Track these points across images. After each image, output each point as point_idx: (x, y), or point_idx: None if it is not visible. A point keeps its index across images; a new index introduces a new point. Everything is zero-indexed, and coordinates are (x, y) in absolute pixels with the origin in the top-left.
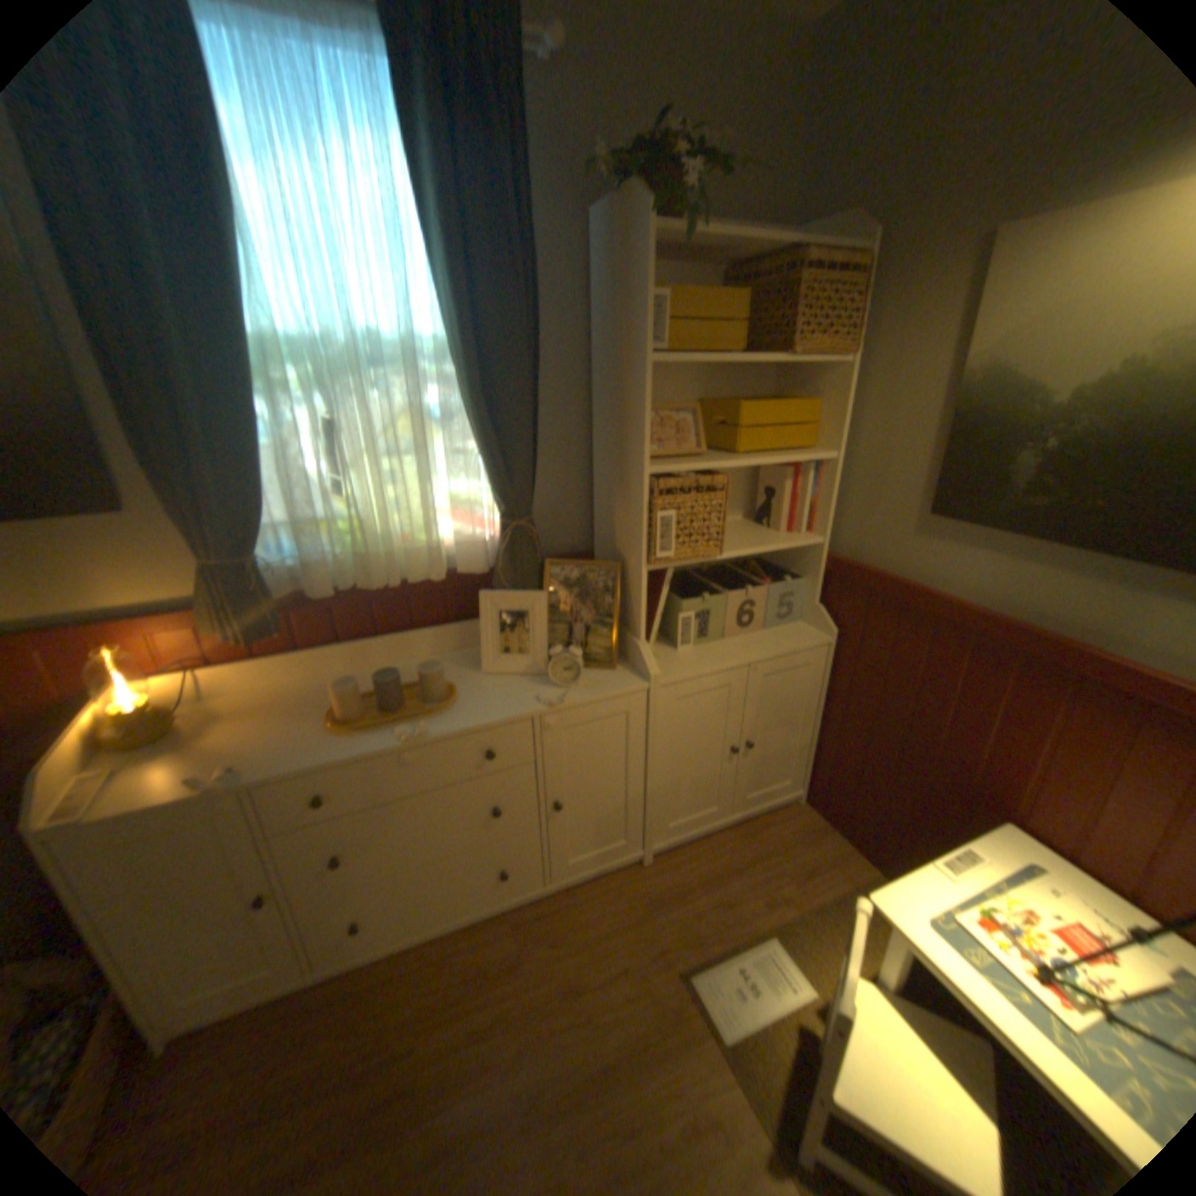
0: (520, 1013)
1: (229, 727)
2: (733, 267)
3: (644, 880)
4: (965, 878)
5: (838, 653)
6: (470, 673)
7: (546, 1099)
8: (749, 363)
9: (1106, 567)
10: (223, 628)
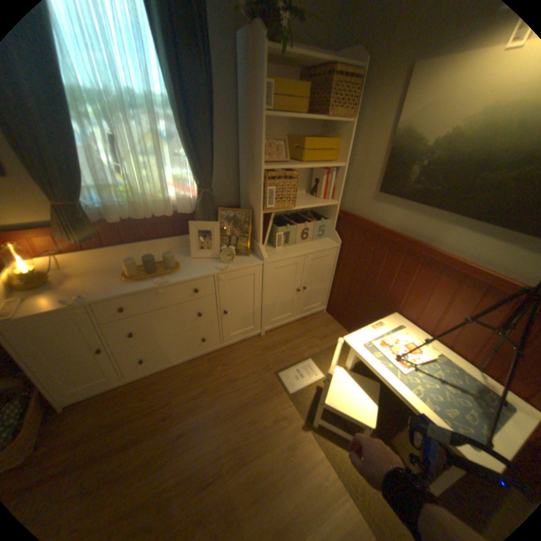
0: (212, 387)
1: (77, 279)
2: (305, 70)
3: (261, 340)
4: (377, 330)
5: (341, 251)
6: (186, 257)
7: (222, 414)
8: (310, 119)
9: (438, 214)
10: (68, 234)
